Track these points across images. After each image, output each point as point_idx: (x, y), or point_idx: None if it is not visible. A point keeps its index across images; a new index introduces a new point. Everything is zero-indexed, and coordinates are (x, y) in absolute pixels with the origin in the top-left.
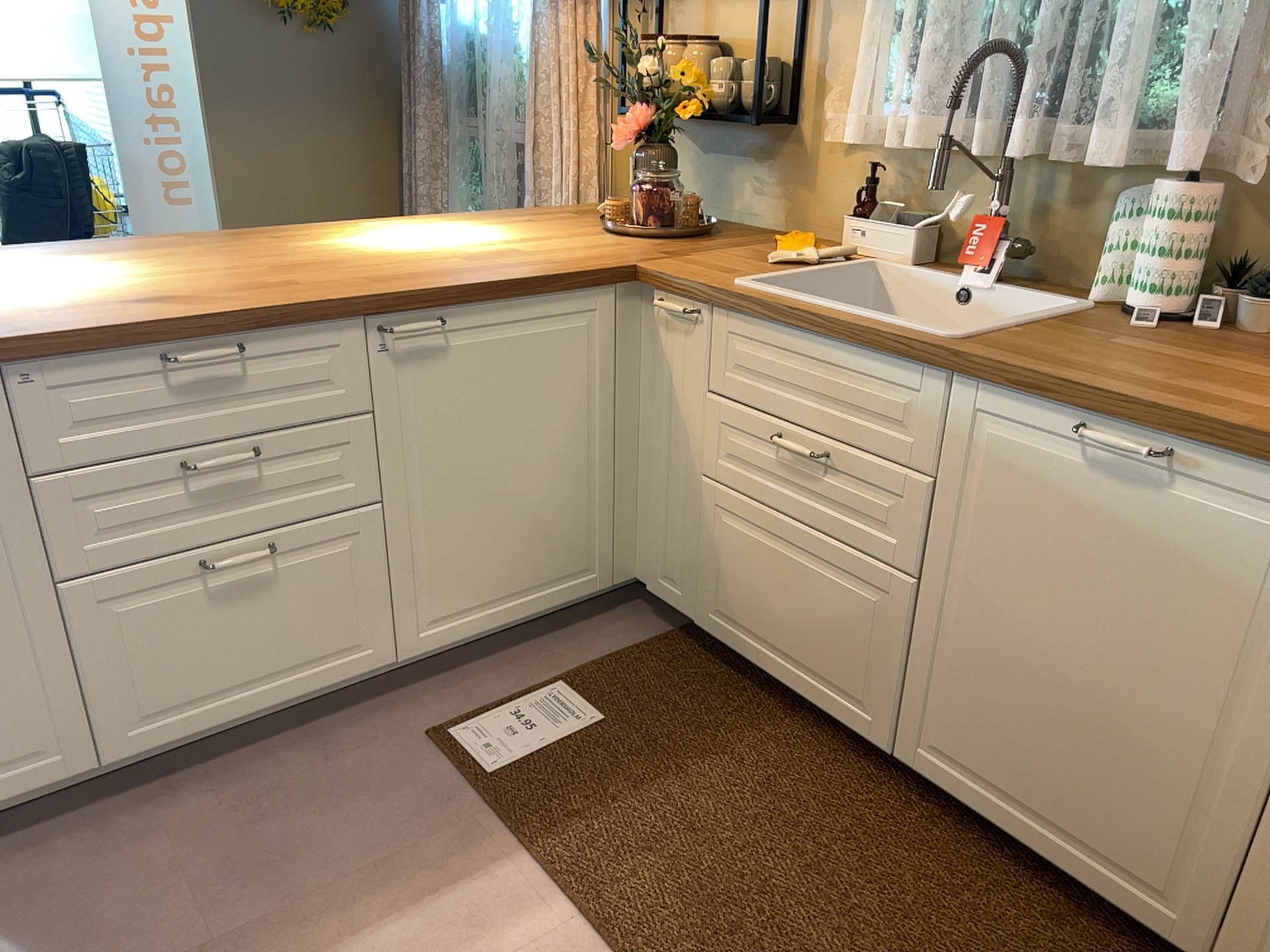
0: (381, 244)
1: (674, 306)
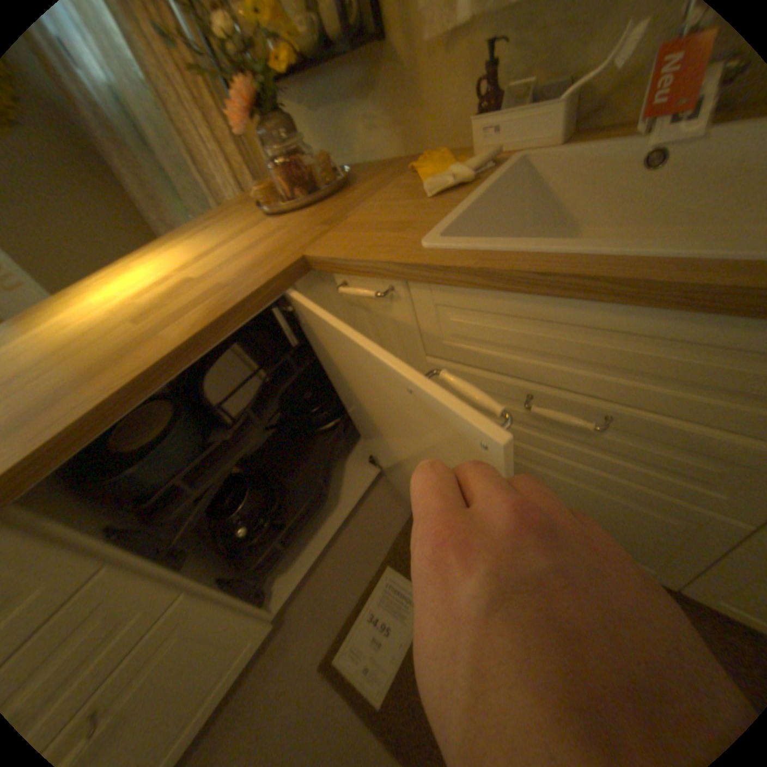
0: (70, 324)
1: (364, 294)
